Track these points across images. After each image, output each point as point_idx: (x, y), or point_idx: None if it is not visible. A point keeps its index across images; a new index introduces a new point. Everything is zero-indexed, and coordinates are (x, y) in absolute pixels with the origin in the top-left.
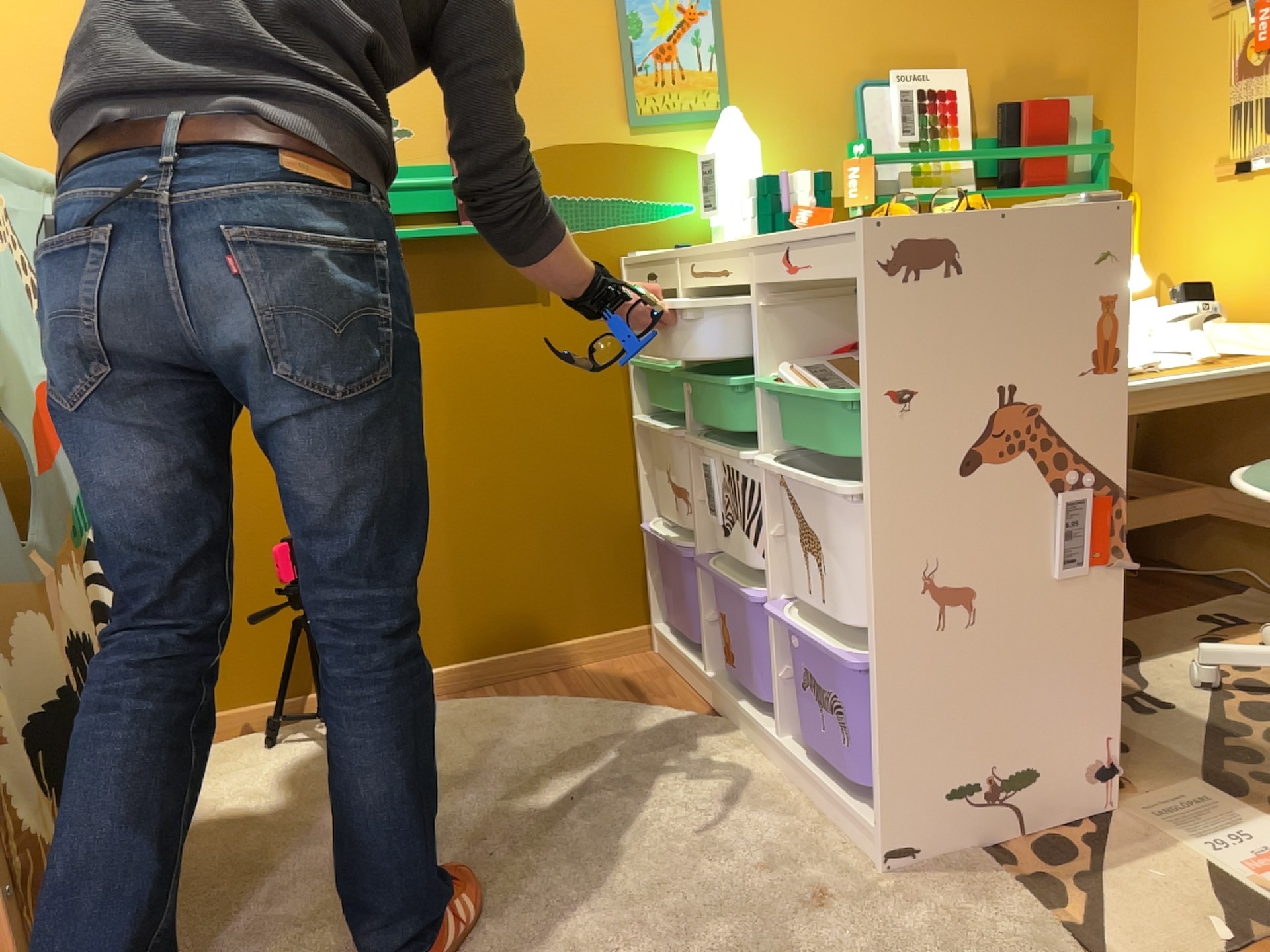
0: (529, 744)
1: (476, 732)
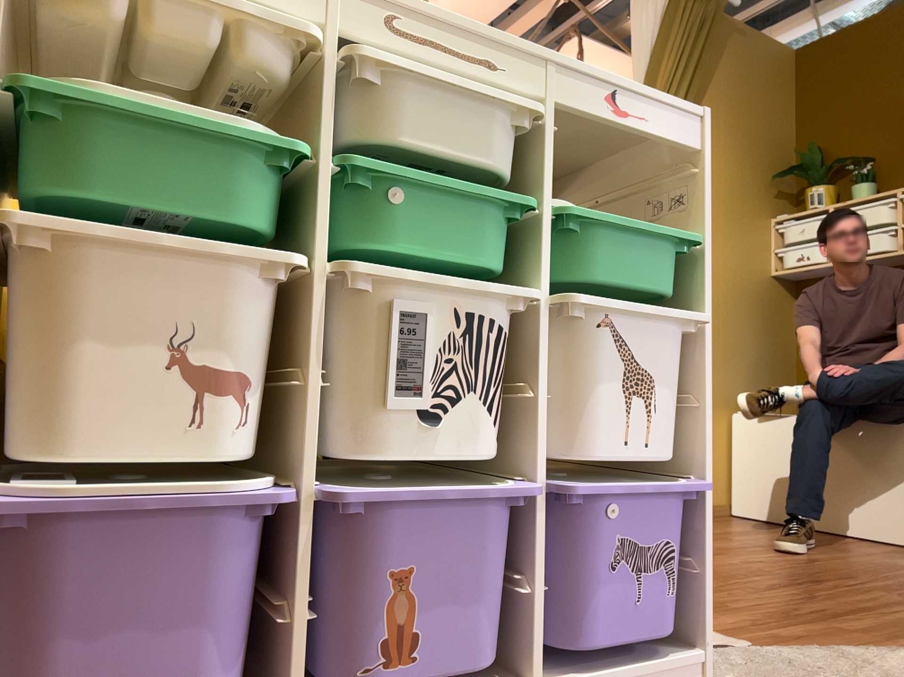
0: None
1: None
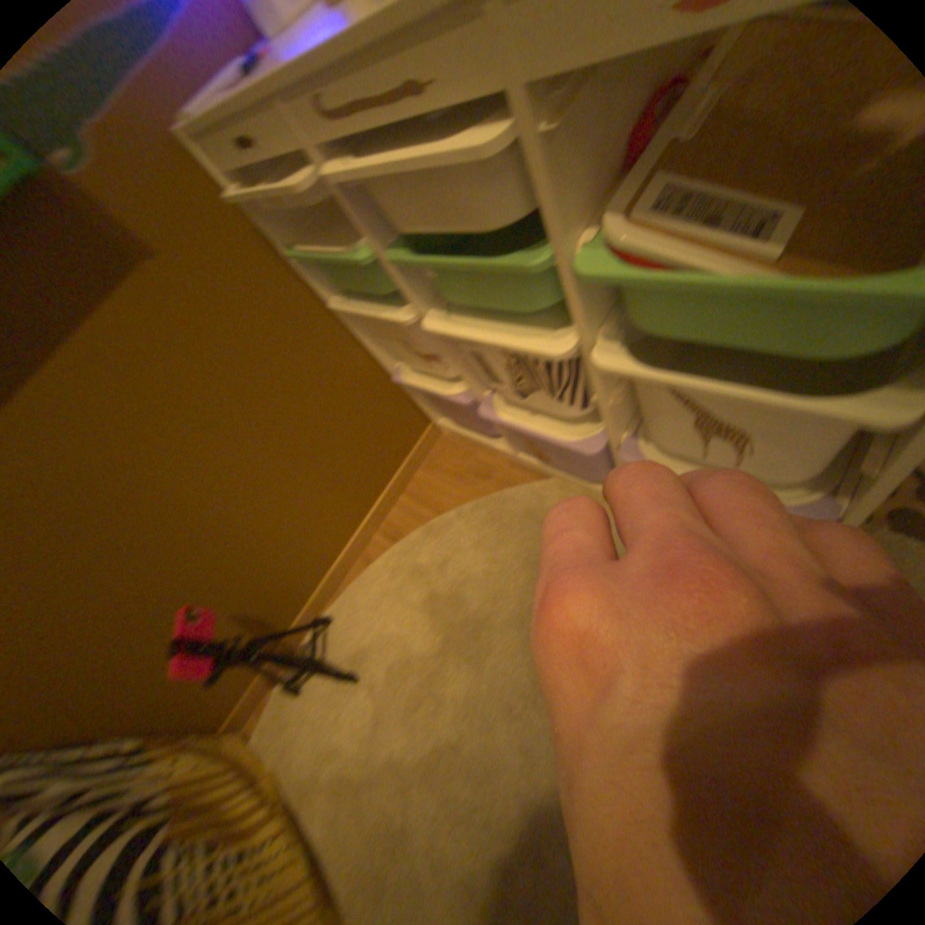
0: (453, 586)
1: (411, 597)
